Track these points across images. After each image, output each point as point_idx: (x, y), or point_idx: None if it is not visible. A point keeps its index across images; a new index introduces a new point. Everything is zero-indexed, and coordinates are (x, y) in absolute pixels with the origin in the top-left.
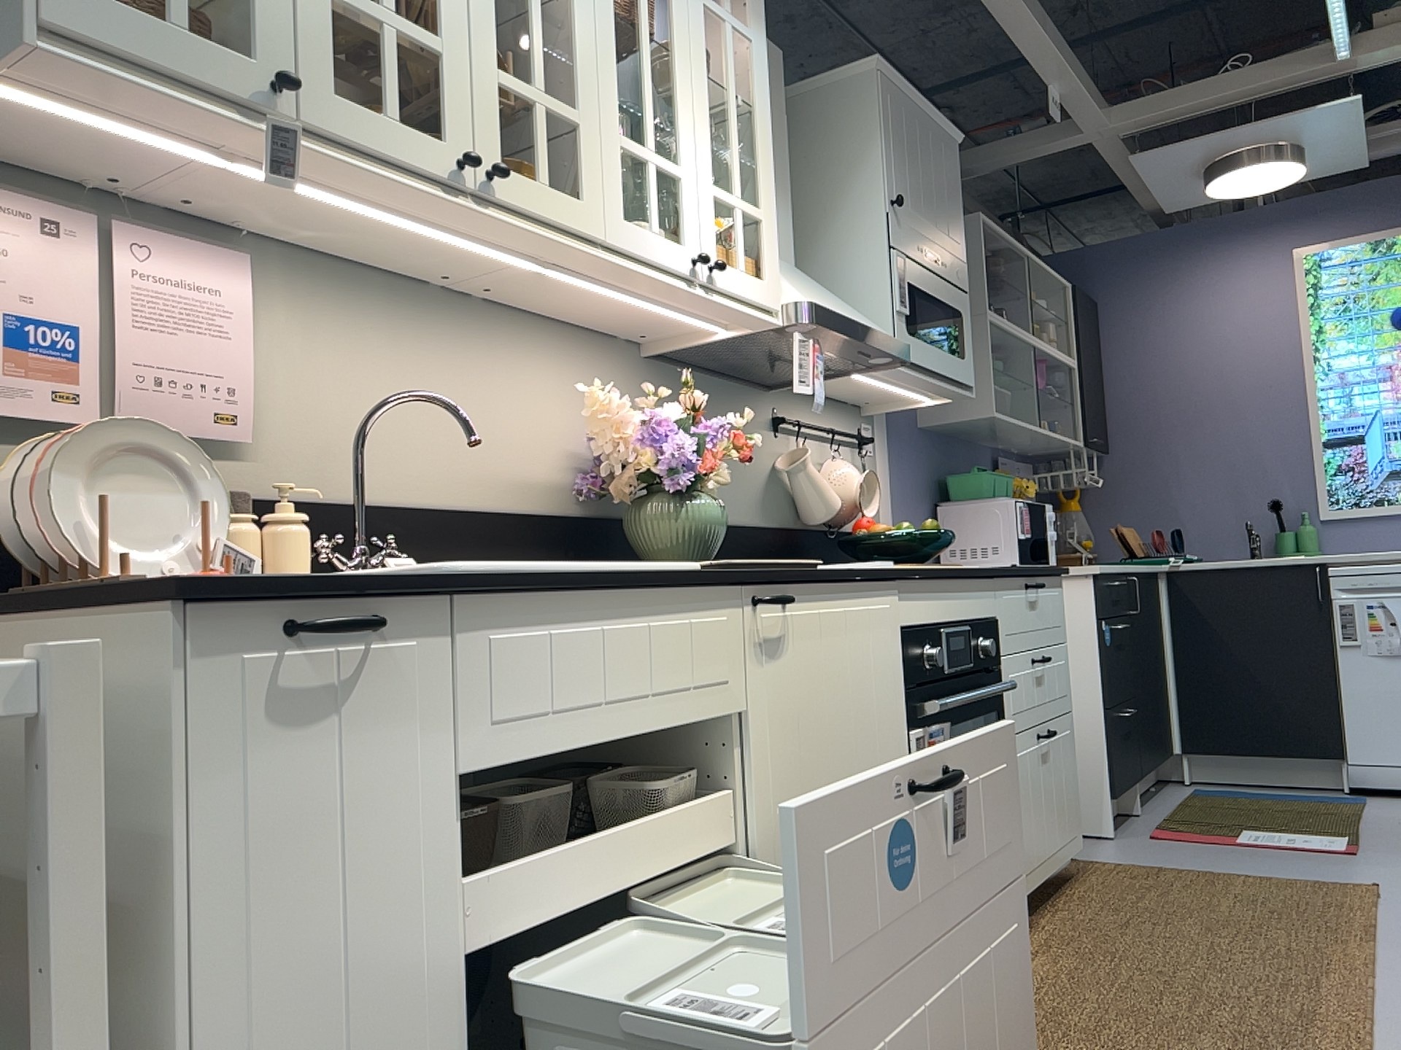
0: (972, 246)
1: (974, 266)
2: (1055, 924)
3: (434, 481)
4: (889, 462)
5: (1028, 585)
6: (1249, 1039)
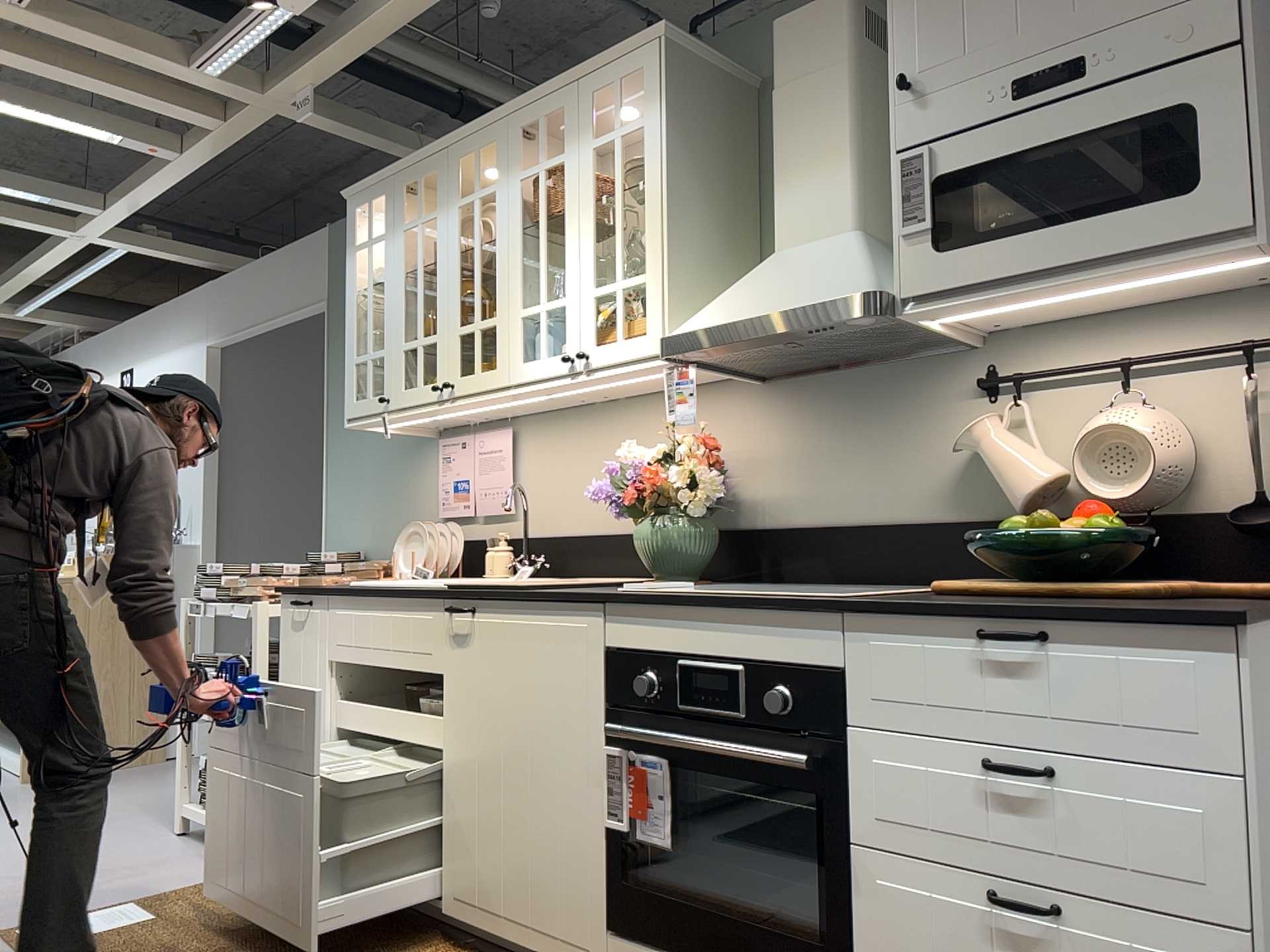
0: None
1: None
2: None
3: (592, 518)
4: None
5: (981, 631)
6: None
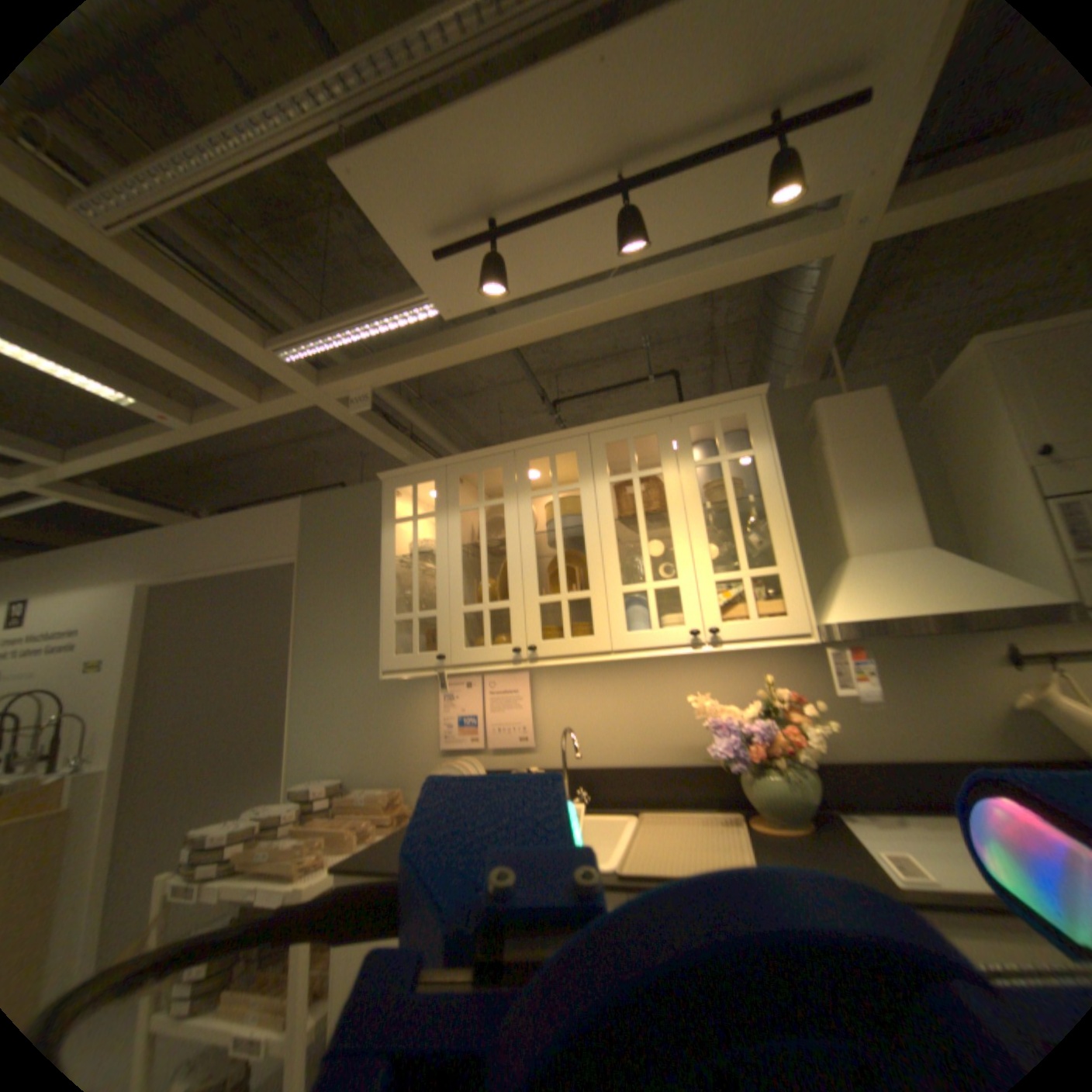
0: None
1: None
2: None
3: (628, 752)
4: None
5: None
6: None
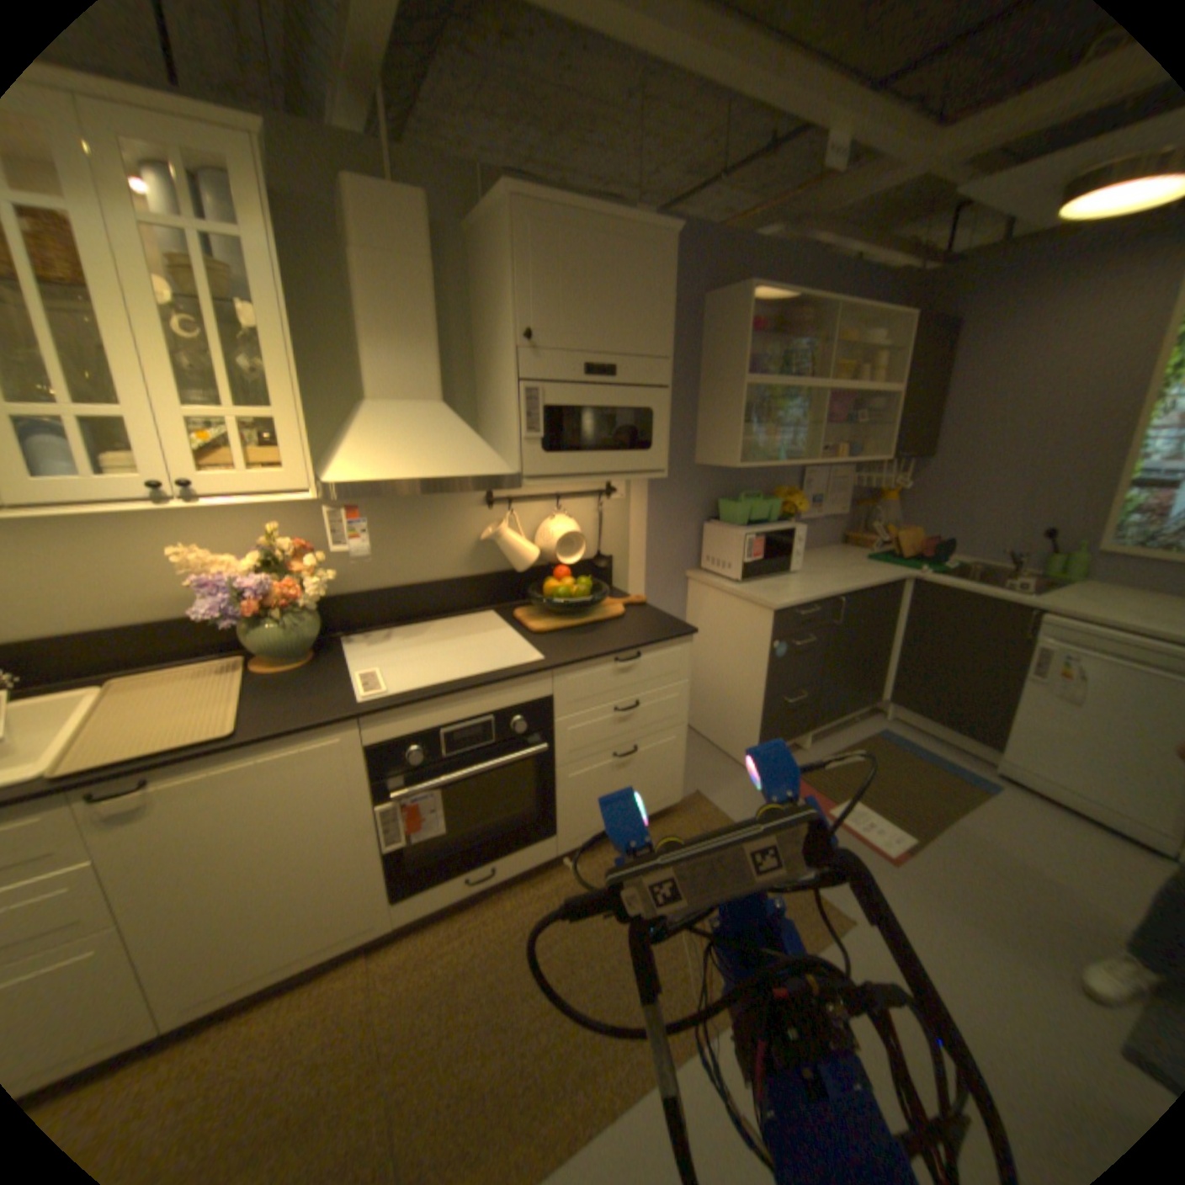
0: (743, 314)
1: (755, 329)
2: (588, 872)
3: (82, 616)
4: (641, 502)
5: (615, 661)
6: (516, 1086)
